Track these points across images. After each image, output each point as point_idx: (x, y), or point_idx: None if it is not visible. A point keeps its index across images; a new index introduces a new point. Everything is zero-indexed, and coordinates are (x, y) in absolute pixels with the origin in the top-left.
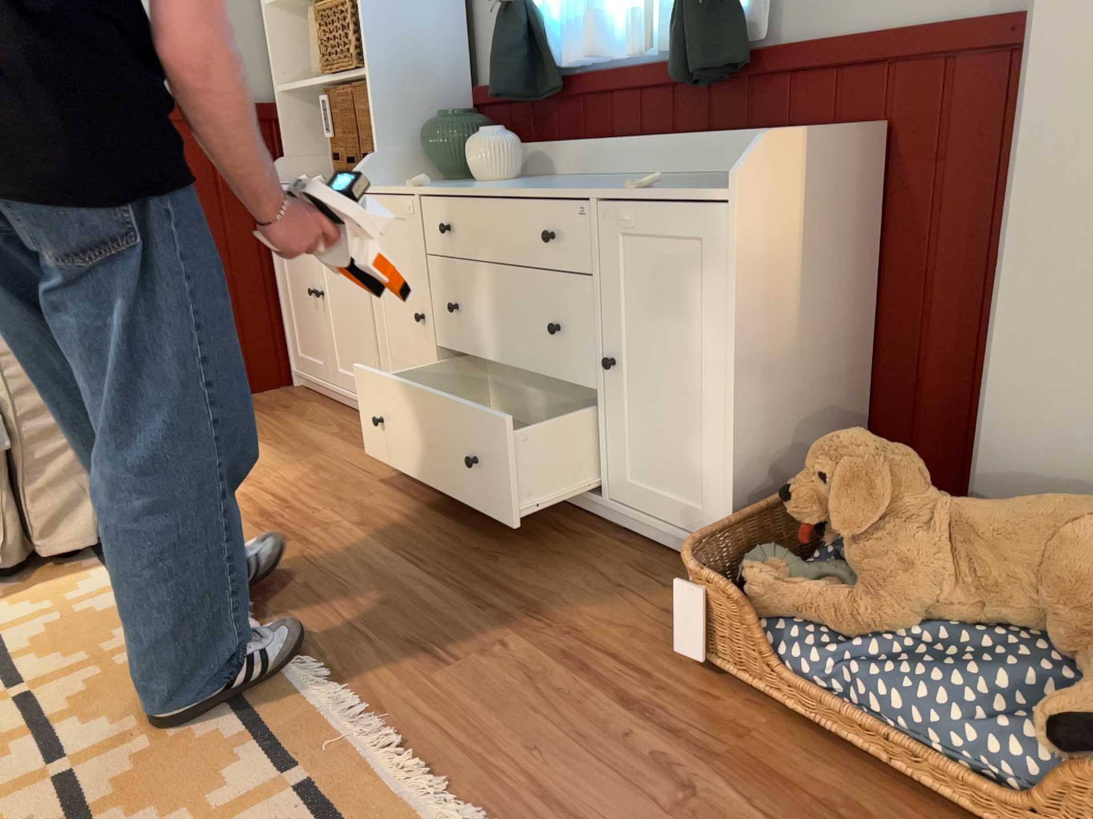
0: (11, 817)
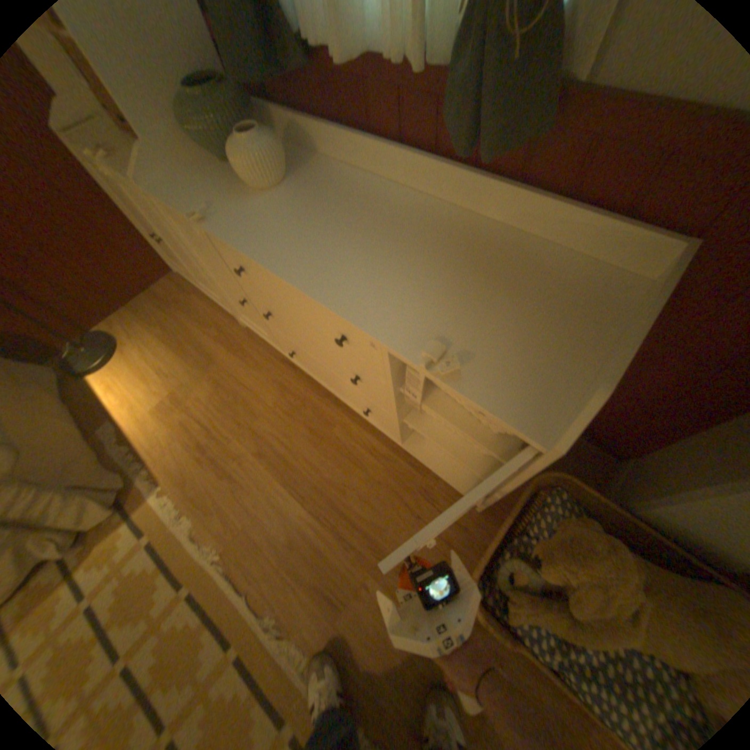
0: None
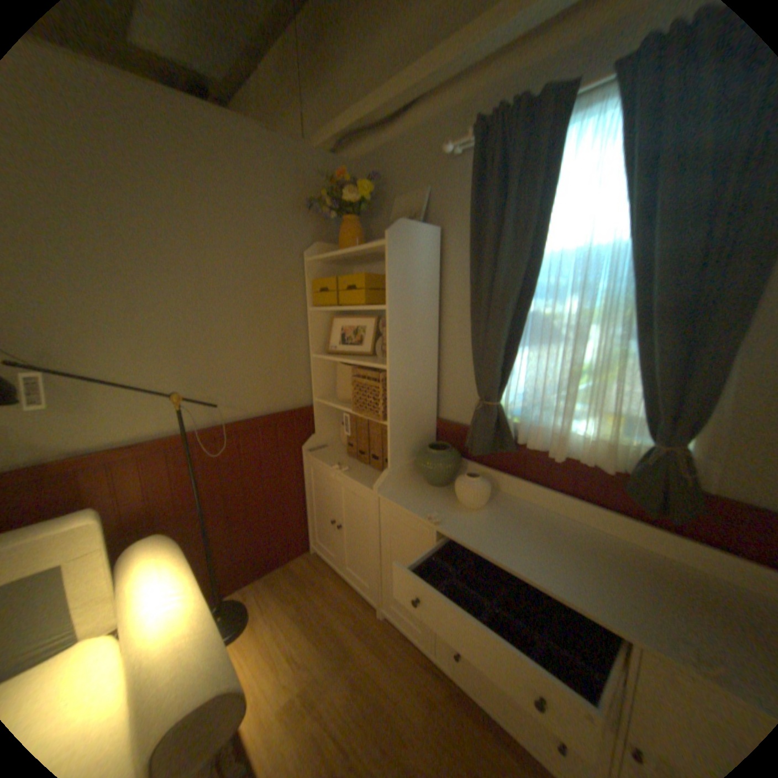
0: None
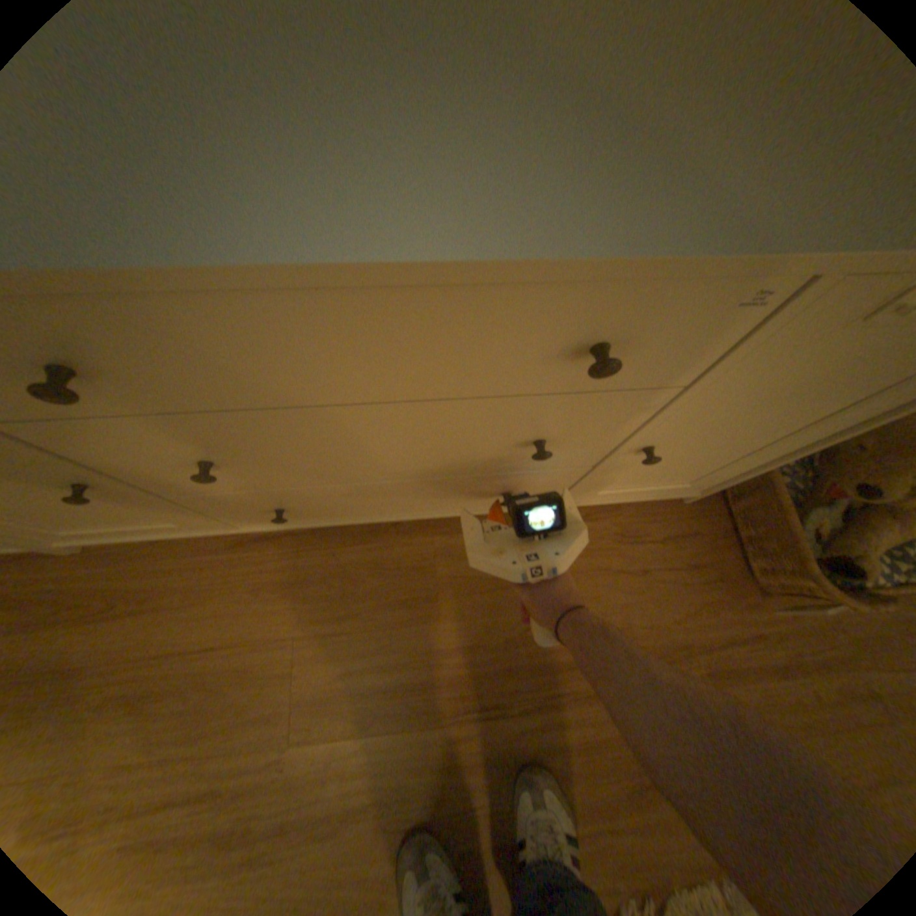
0: None
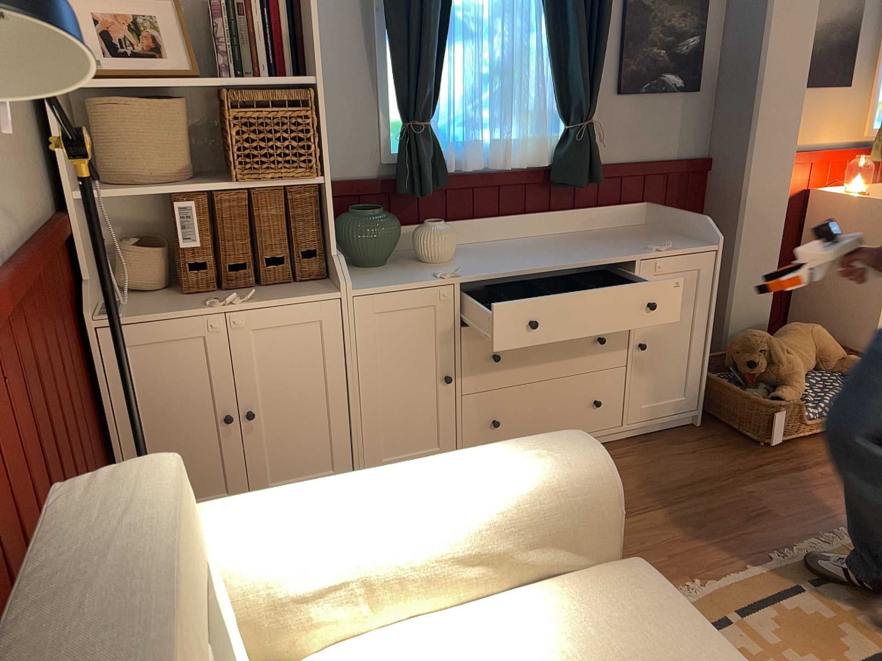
0: None
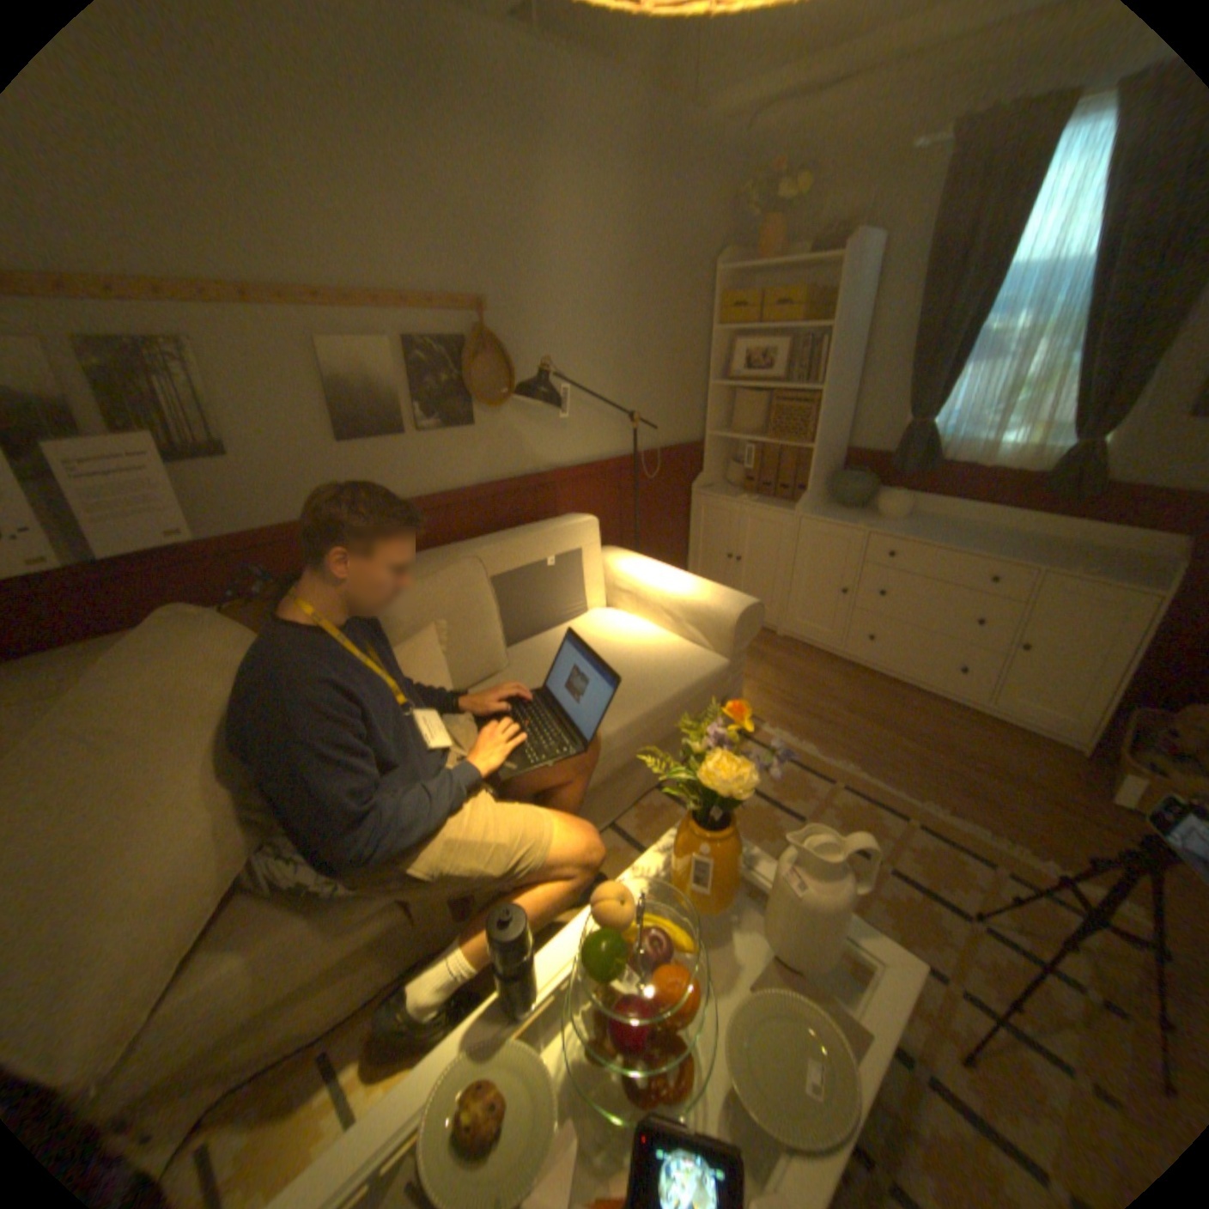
0: (899, 895)
